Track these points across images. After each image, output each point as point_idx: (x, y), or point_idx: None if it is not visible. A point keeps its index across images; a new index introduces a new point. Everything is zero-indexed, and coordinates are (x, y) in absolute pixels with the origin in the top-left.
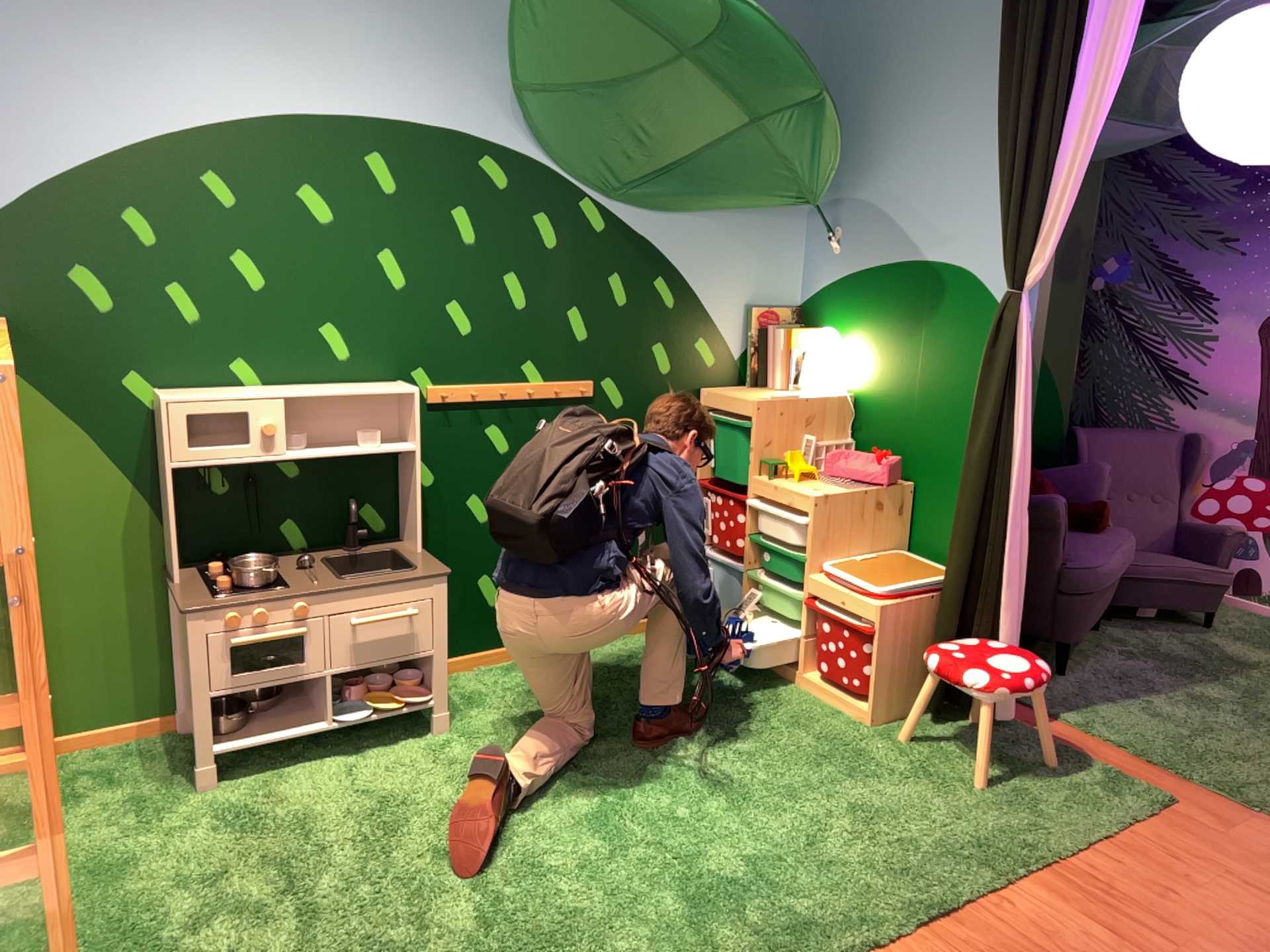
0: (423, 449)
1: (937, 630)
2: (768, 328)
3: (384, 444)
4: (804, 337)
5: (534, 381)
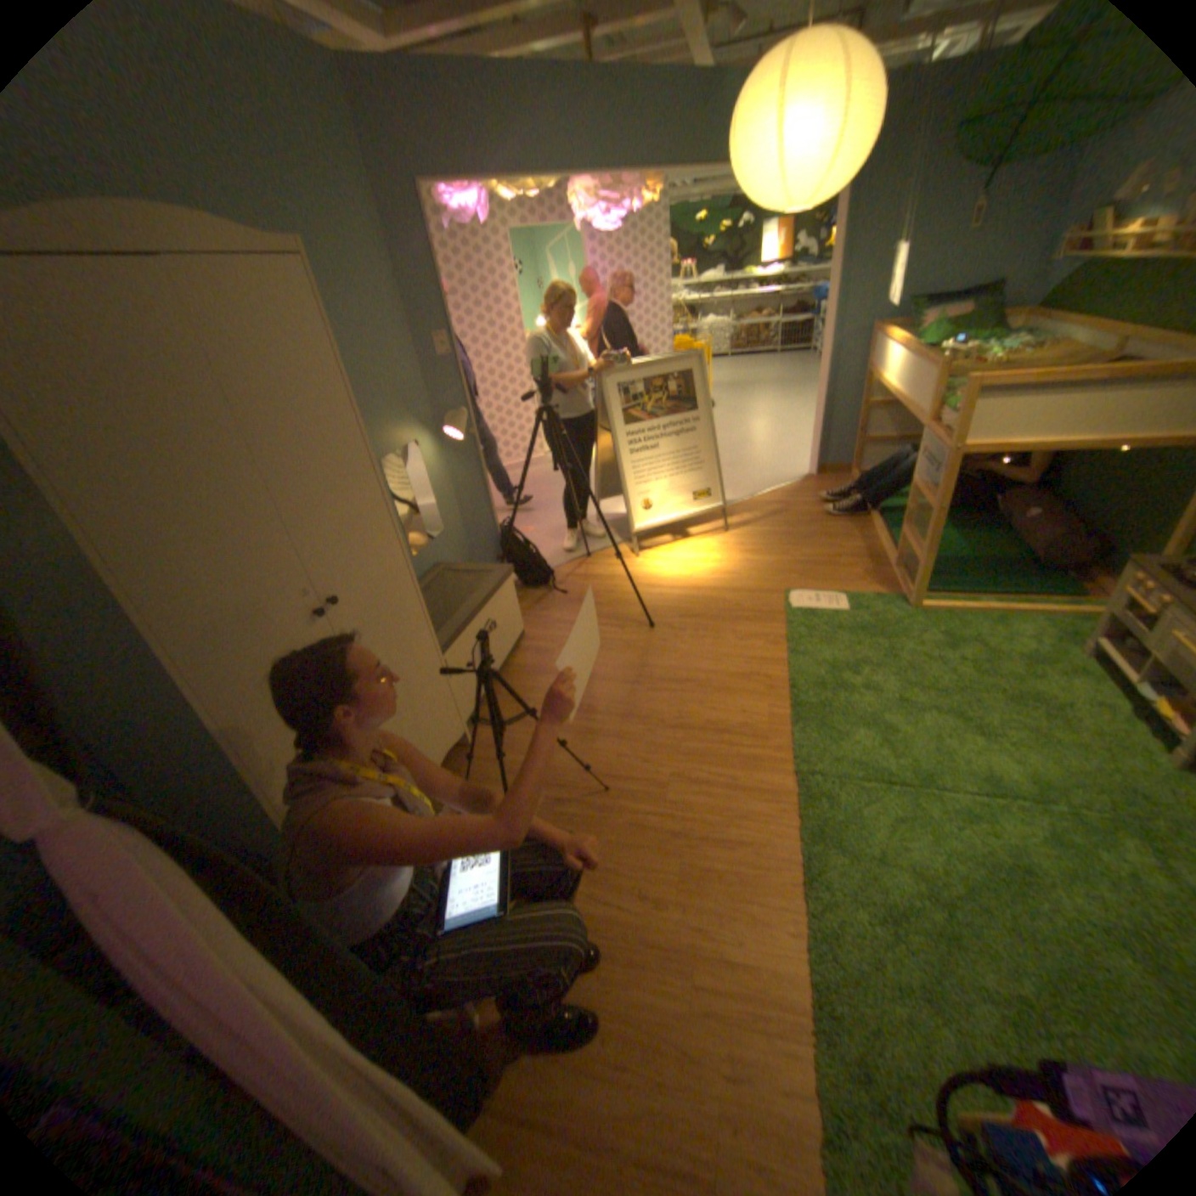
0: None
1: None
2: None
3: None
4: None
5: None
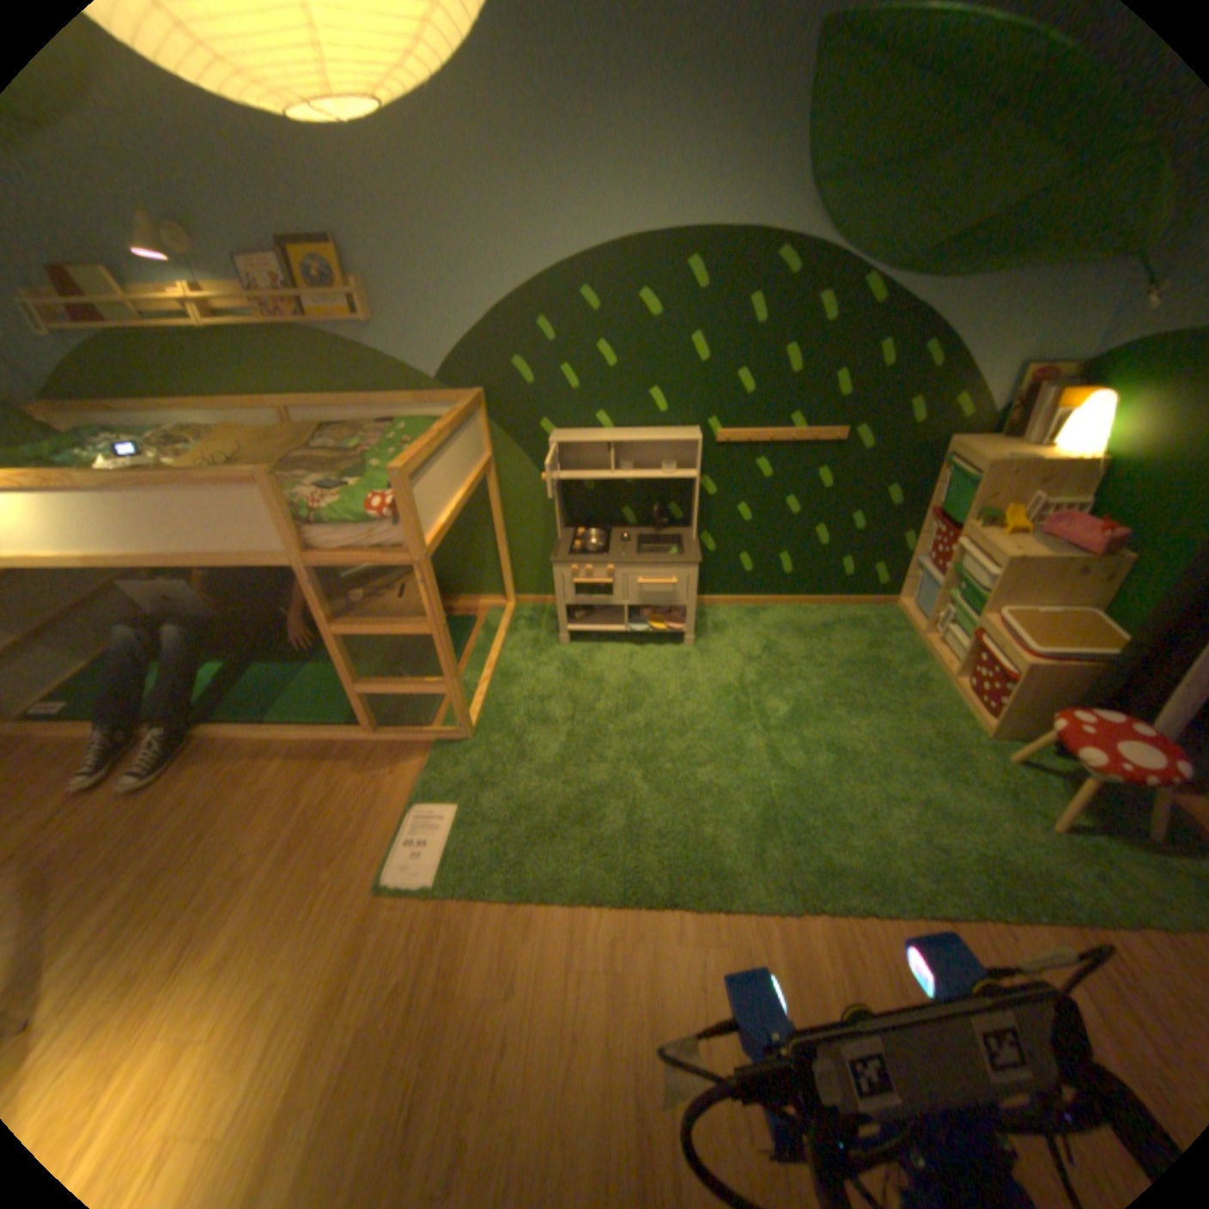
0: (708, 472)
1: (1099, 697)
2: (1046, 383)
3: (676, 471)
4: (1082, 396)
5: (797, 428)
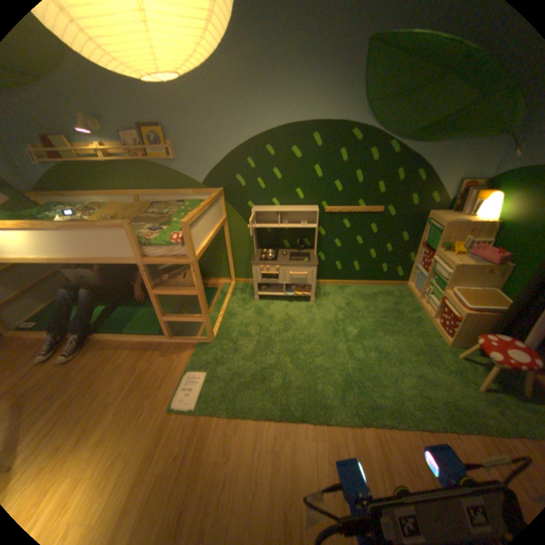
0: (321, 225)
1: (499, 329)
2: (471, 187)
3: (307, 224)
4: (488, 193)
5: (361, 206)
